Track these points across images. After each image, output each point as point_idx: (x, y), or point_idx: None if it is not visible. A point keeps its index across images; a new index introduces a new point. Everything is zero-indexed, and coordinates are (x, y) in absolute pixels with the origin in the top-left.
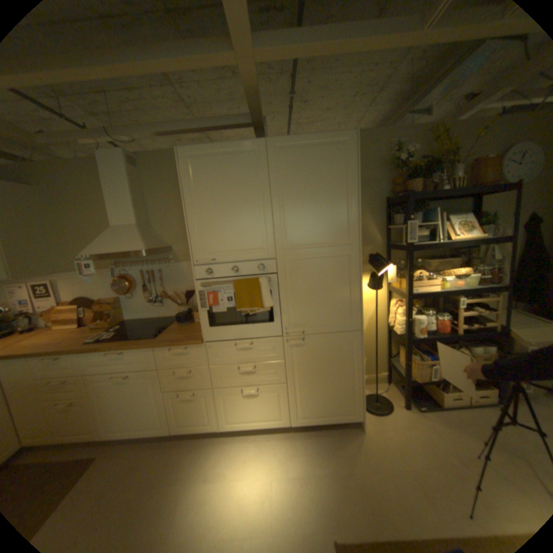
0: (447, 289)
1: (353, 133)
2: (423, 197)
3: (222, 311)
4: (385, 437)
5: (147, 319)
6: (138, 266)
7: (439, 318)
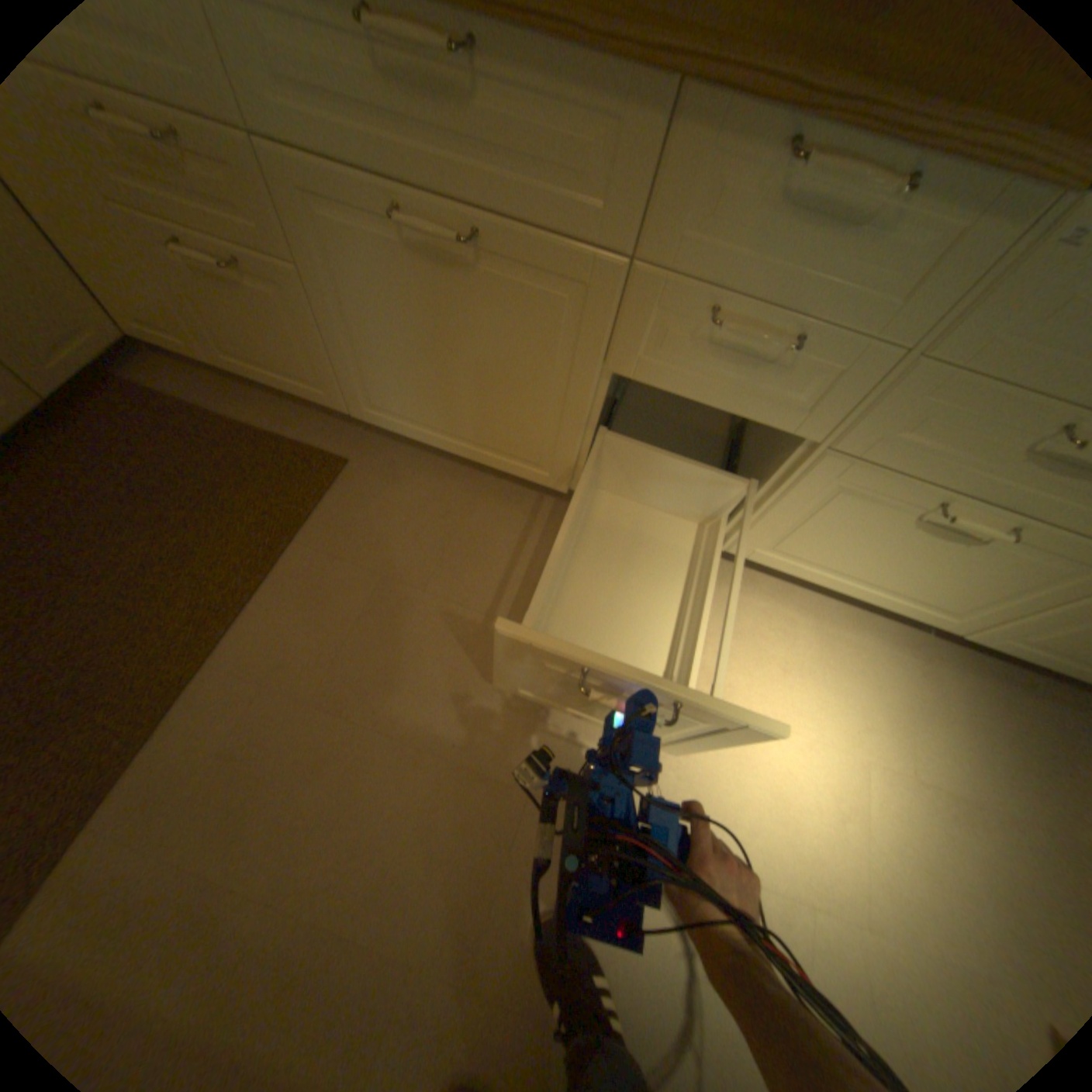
0: None
1: None
2: None
3: None
4: None
5: None
6: None
7: None
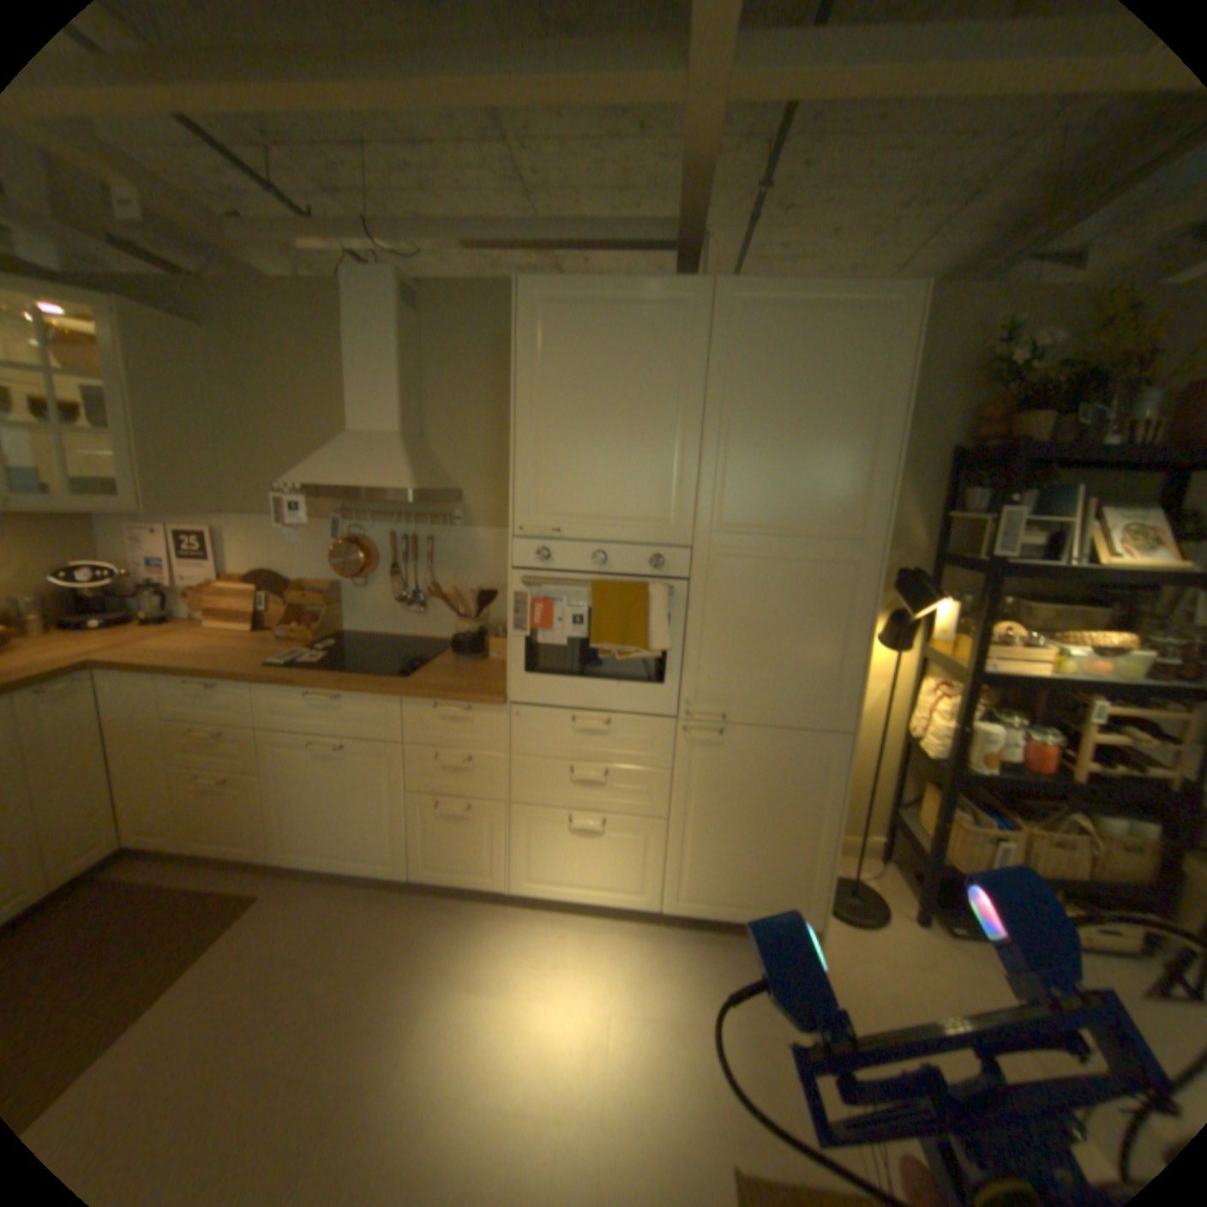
0: (1067, 674)
1: (918, 286)
2: (1052, 455)
3: (556, 642)
4: (867, 974)
5: (390, 636)
6: (386, 522)
7: (1034, 738)
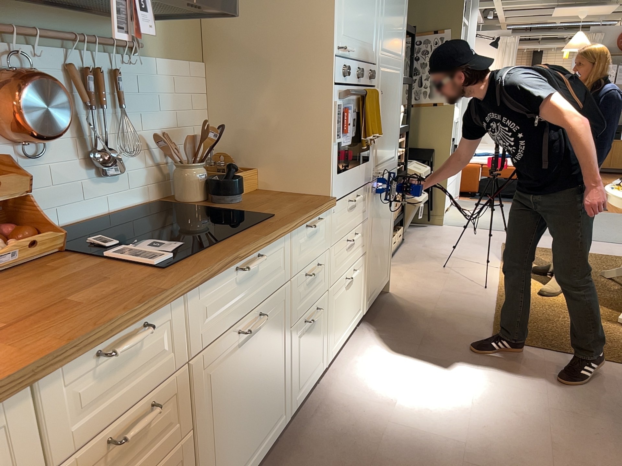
0: None
1: None
2: None
3: (348, 144)
4: (400, 286)
5: (85, 223)
6: (60, 50)
7: None
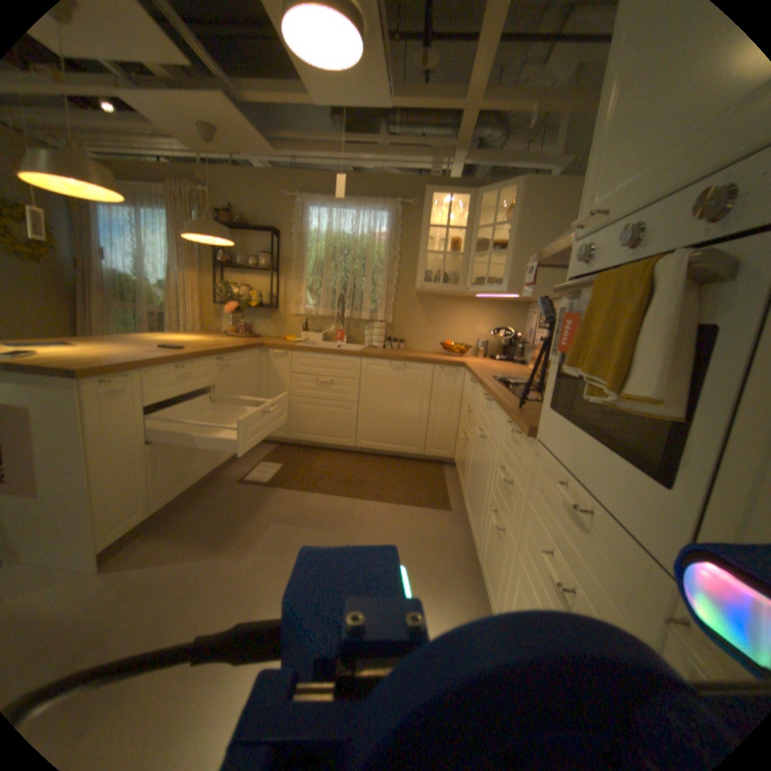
0: None
1: None
2: None
3: (571, 373)
4: None
5: None
6: None
7: None
